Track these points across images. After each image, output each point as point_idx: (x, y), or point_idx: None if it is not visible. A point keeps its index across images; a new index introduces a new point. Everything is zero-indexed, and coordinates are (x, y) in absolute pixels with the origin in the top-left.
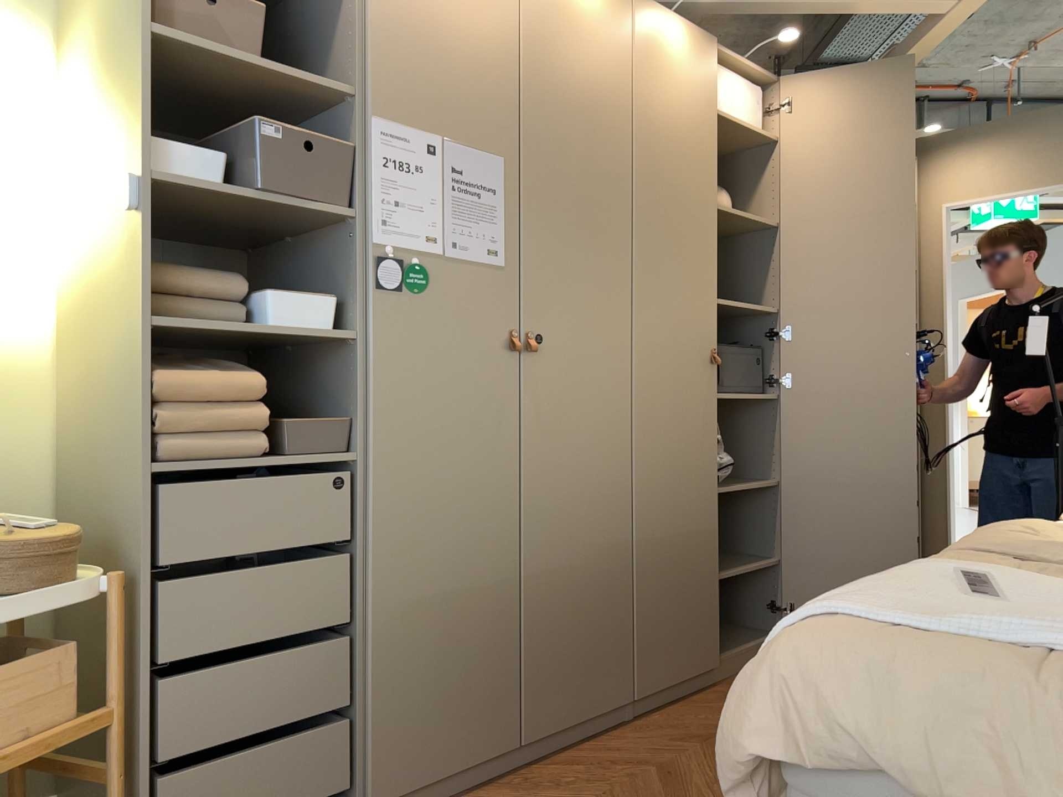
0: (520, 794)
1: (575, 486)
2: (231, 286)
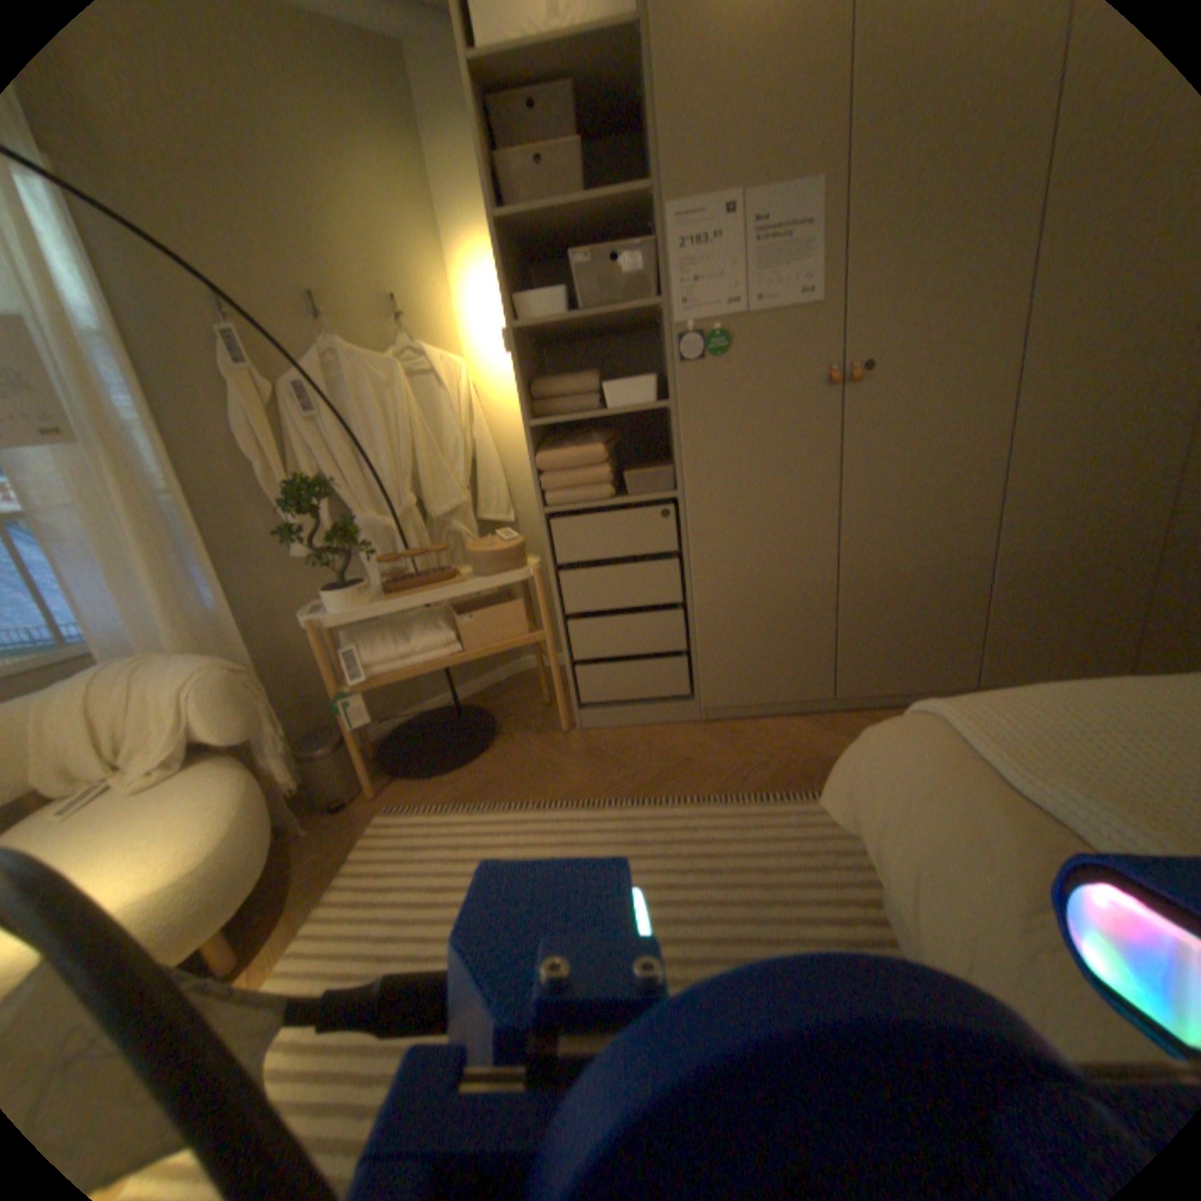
0: (816, 729)
1: (908, 504)
2: (585, 382)
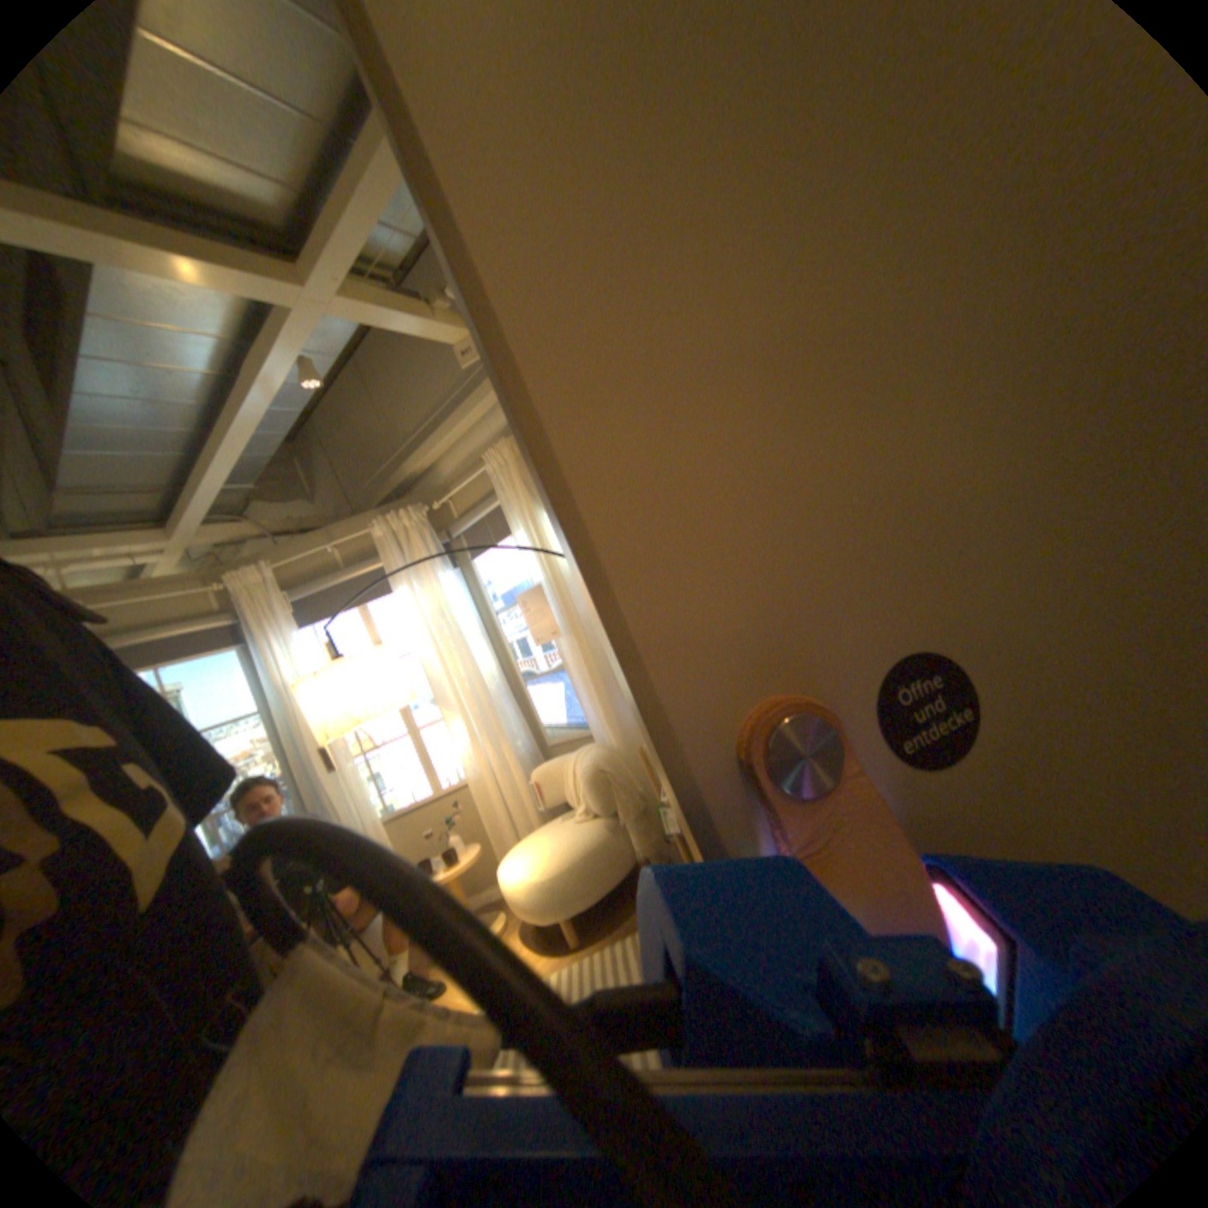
0: None
1: None
2: None
